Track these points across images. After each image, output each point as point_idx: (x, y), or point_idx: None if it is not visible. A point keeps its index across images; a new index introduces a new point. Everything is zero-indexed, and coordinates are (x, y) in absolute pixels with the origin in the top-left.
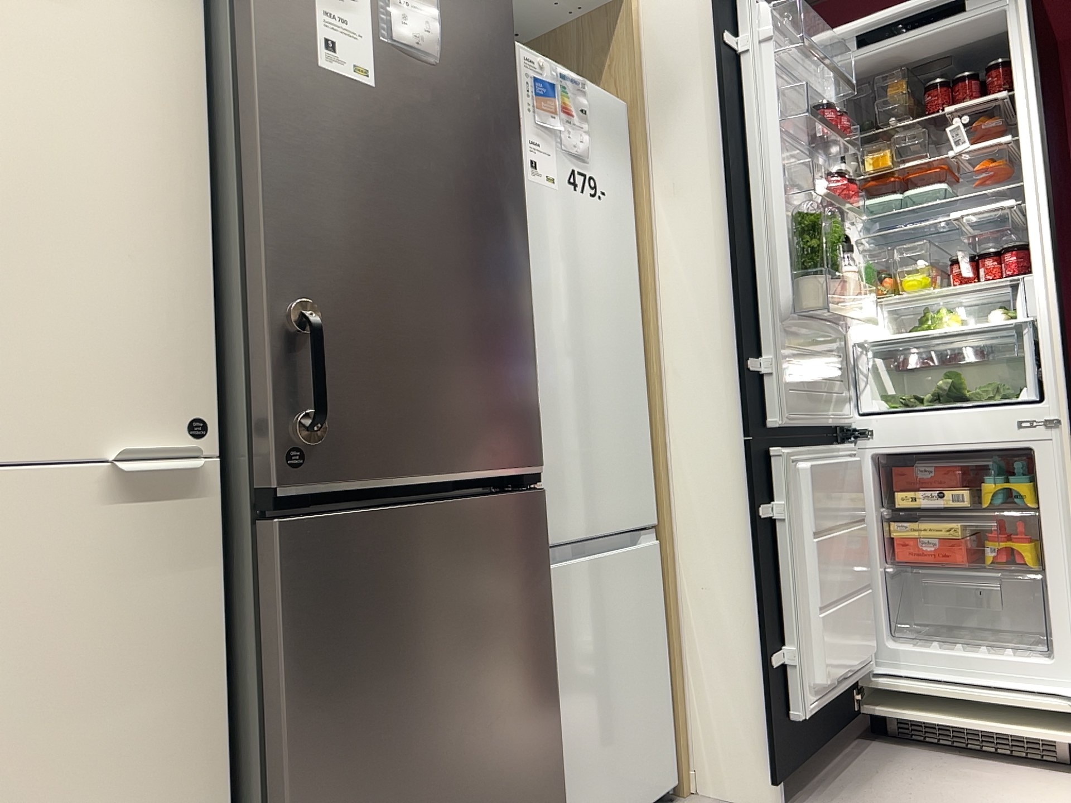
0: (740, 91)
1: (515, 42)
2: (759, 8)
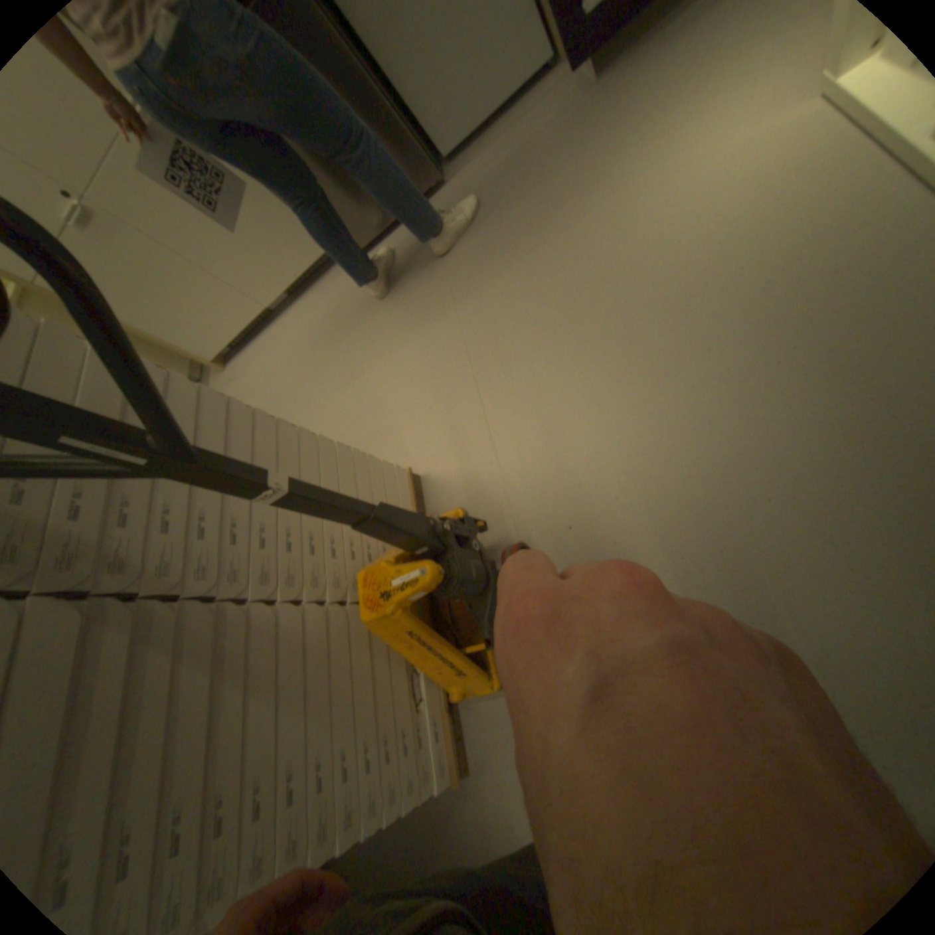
0: None
1: None
2: None
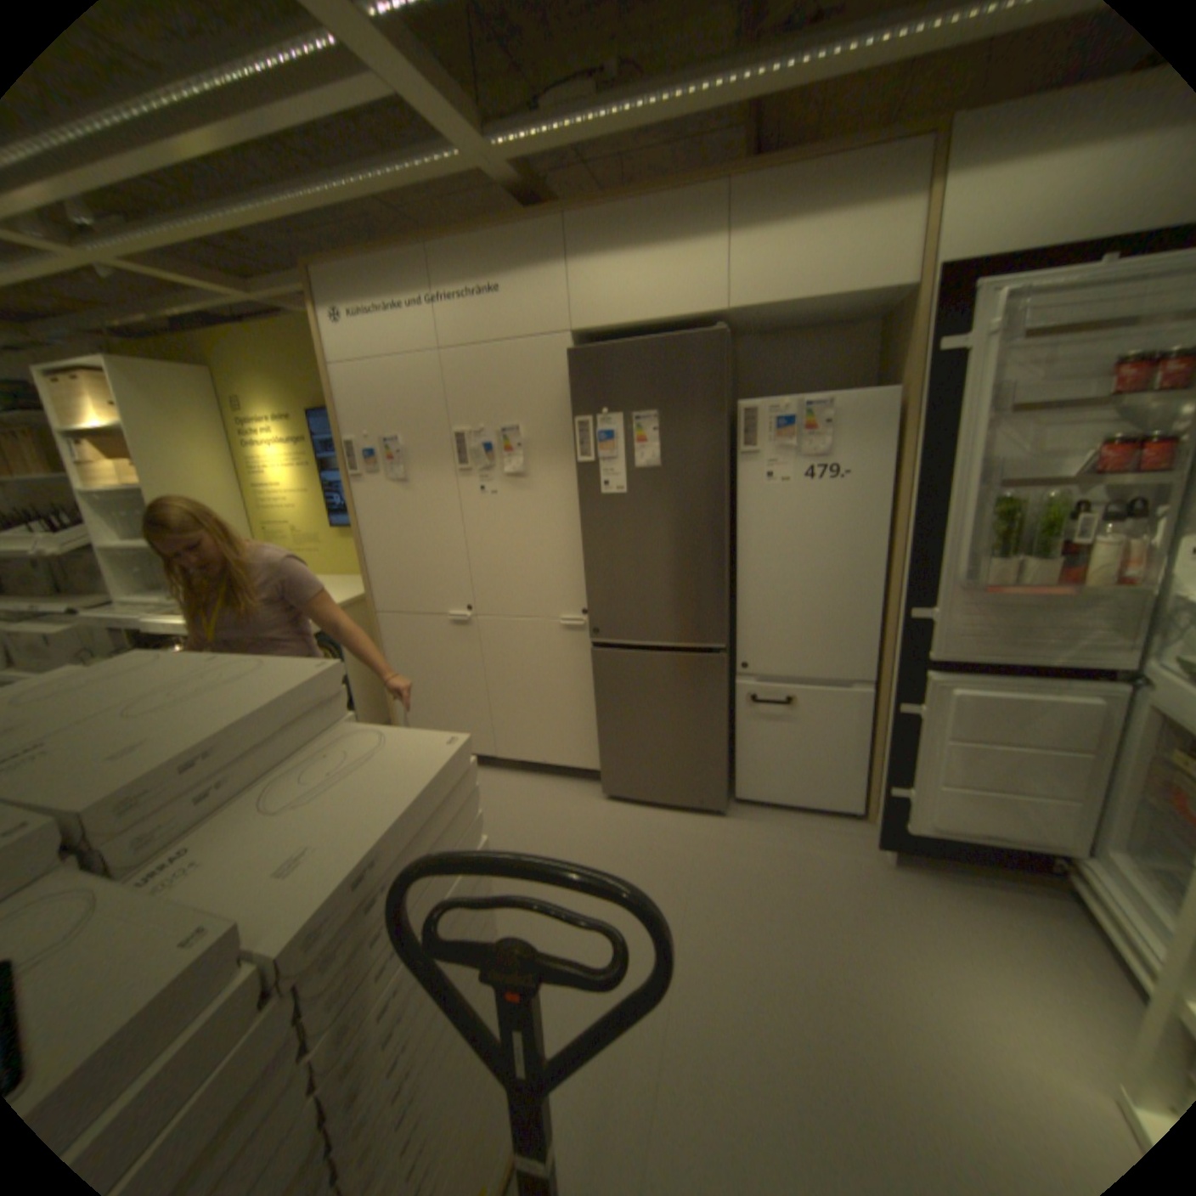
0: (960, 388)
1: (762, 400)
2: (1000, 297)
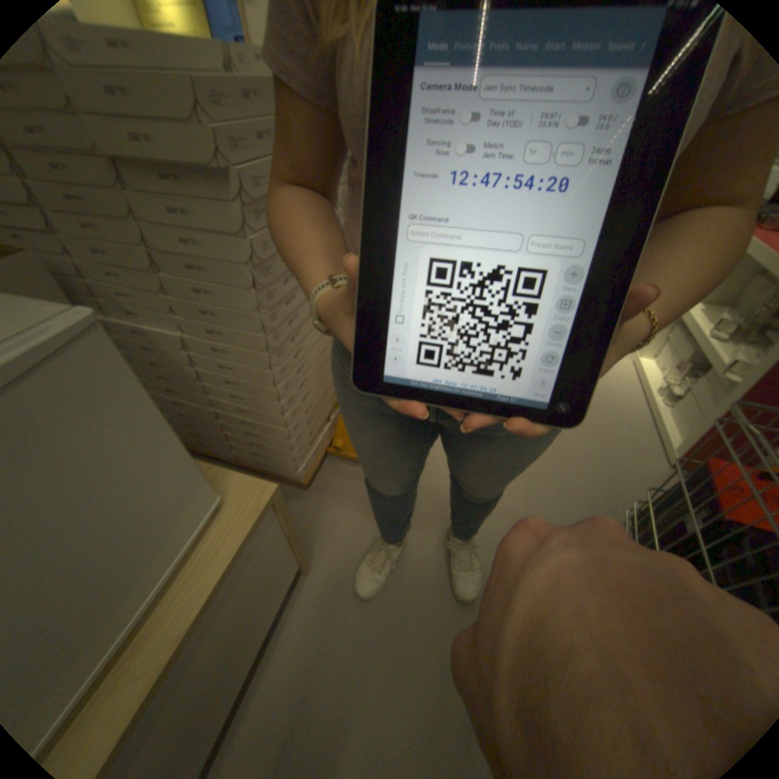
0: None
1: None
2: None
